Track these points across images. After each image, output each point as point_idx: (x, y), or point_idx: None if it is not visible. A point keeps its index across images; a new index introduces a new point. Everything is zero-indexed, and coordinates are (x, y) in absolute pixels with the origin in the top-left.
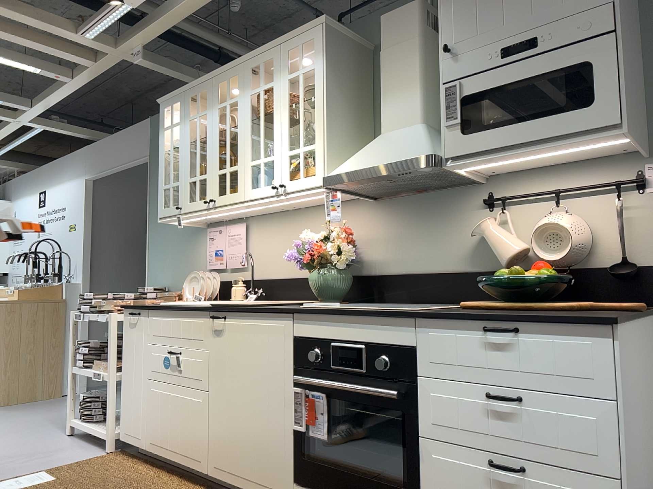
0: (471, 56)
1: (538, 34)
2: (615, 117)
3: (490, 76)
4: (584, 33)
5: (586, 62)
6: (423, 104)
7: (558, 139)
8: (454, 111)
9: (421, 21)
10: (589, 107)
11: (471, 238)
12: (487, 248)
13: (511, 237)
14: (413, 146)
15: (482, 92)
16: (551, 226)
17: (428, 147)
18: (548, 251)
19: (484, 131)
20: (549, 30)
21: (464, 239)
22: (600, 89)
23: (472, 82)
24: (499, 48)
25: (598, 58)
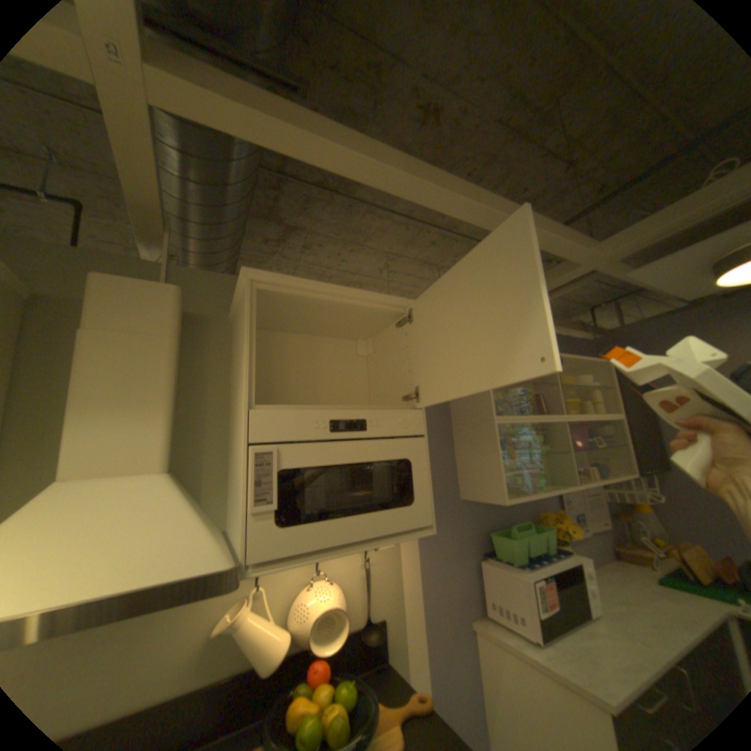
0: (295, 416)
1: (369, 415)
2: (430, 518)
3: (319, 450)
4: (406, 430)
5: (407, 459)
6: (169, 440)
7: (383, 536)
8: (270, 491)
9: (178, 315)
10: (411, 505)
11: (200, 632)
12: (223, 642)
13: (275, 631)
14: (177, 536)
15: (306, 467)
16: (329, 612)
17: (214, 544)
18: (321, 642)
19: (308, 523)
20: (378, 415)
21: (187, 636)
22: (419, 488)
23: (295, 451)
24: (329, 416)
25: (417, 458)
